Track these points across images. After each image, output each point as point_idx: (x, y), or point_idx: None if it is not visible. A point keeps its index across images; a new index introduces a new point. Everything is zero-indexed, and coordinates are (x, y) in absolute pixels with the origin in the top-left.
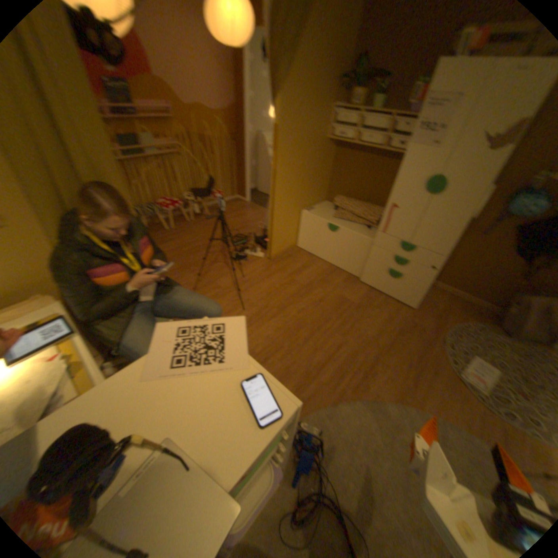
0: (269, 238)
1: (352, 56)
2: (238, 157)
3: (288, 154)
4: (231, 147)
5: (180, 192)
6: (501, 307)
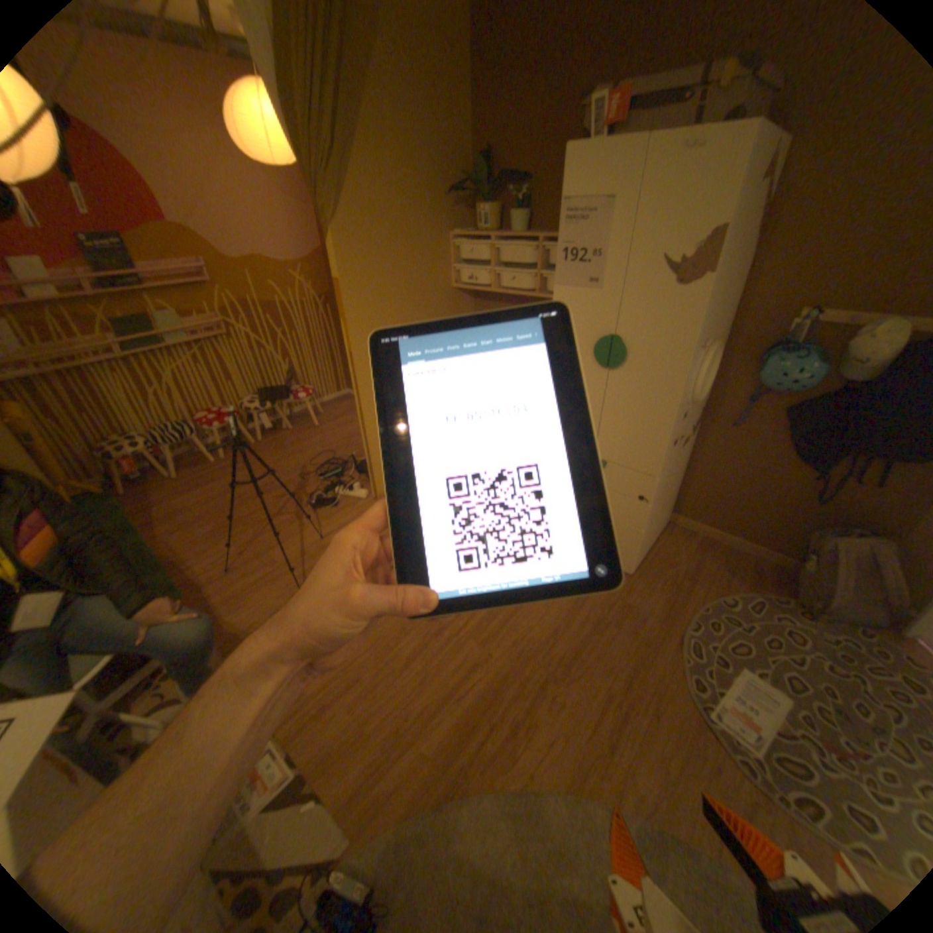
0: (367, 464)
1: (467, 155)
2: (336, 328)
3: (371, 321)
4: (322, 314)
5: (235, 396)
6: (795, 557)
